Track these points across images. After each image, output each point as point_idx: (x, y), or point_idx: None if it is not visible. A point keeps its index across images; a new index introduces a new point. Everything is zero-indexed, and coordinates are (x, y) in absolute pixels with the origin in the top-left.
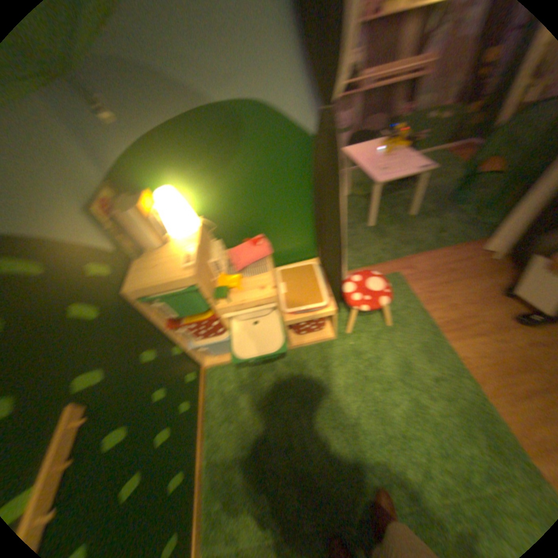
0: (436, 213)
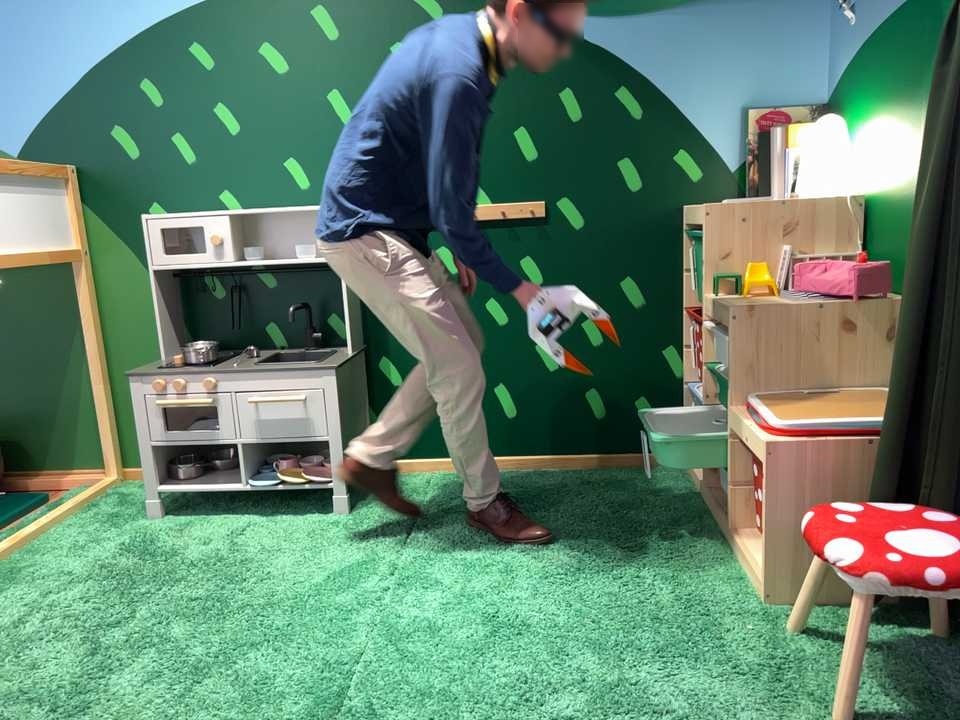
0: None
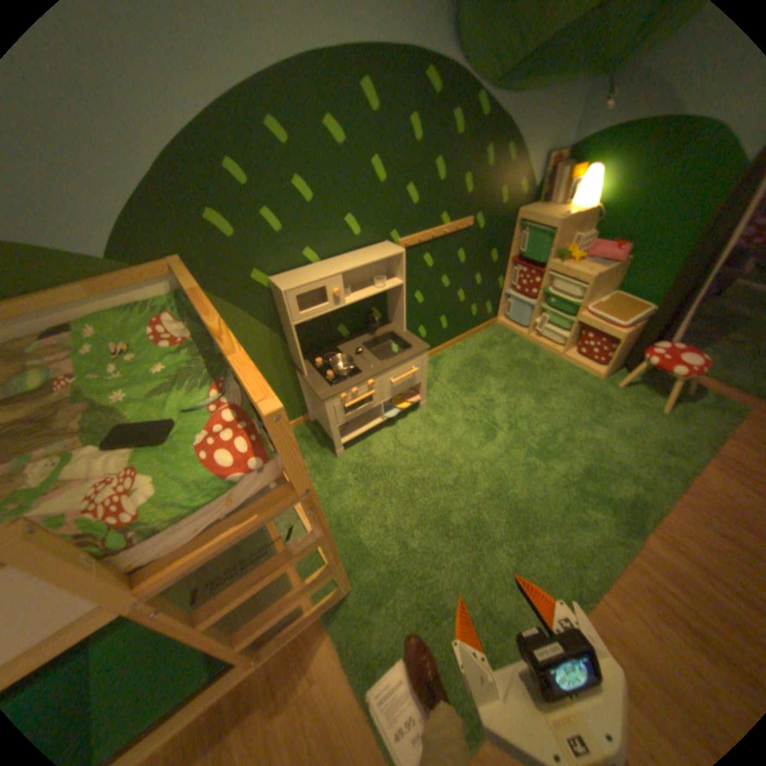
0: None
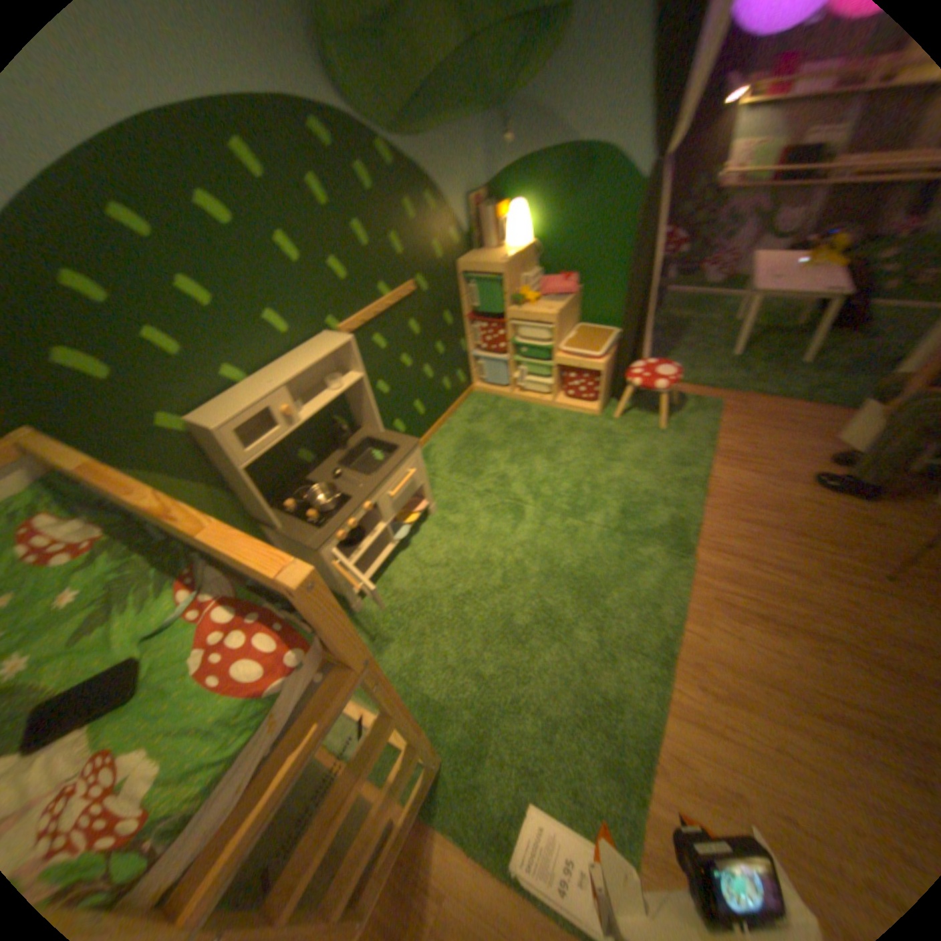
0: (843, 371)
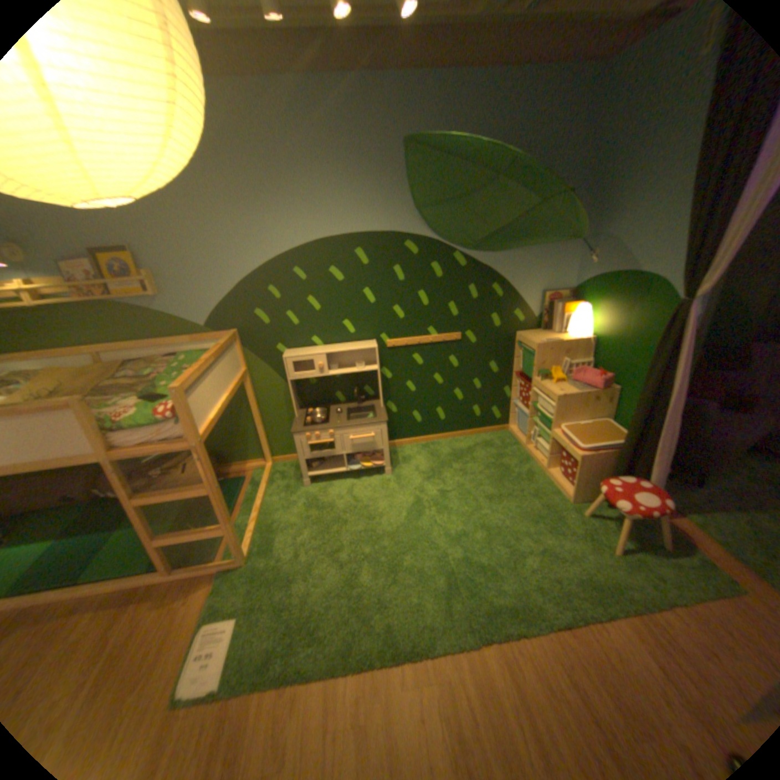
0: None
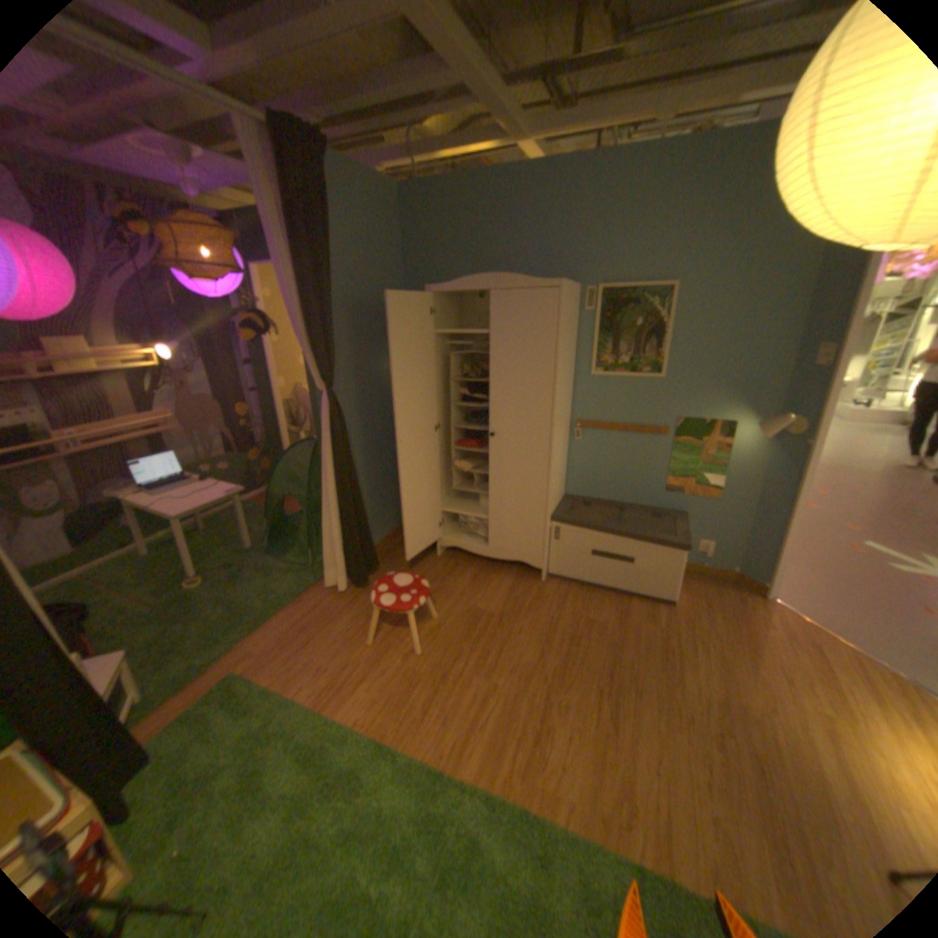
0: (258, 573)
